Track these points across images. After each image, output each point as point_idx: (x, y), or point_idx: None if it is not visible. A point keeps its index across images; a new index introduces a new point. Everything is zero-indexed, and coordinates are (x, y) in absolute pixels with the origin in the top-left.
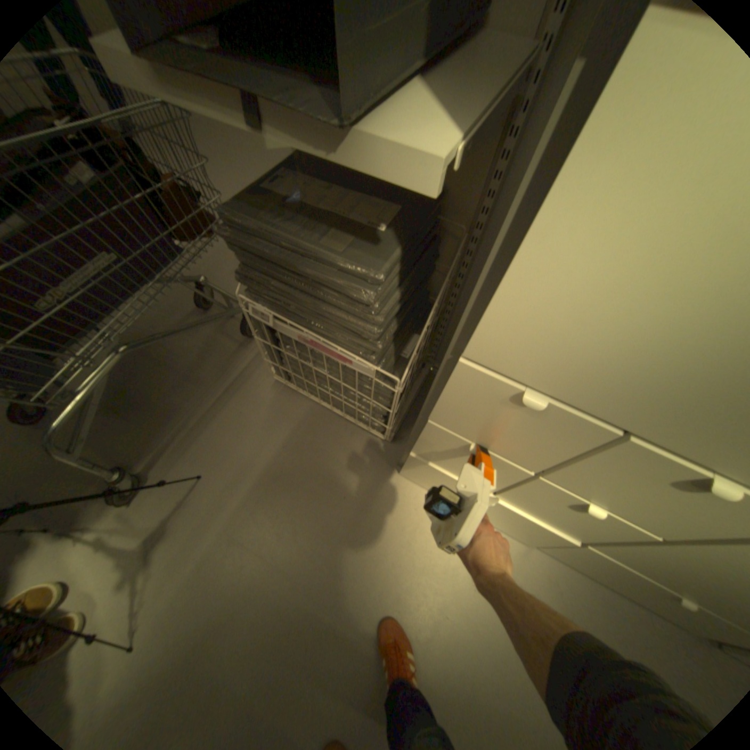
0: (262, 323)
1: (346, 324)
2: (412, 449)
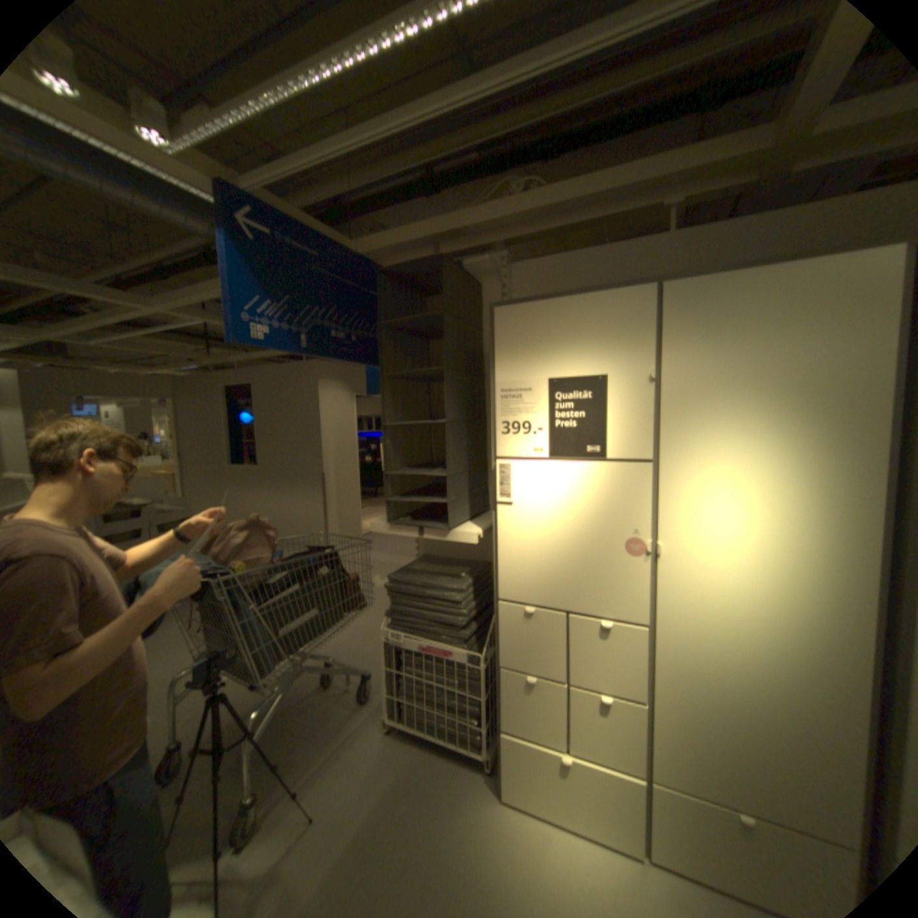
0: (391, 651)
1: (448, 621)
2: (501, 733)
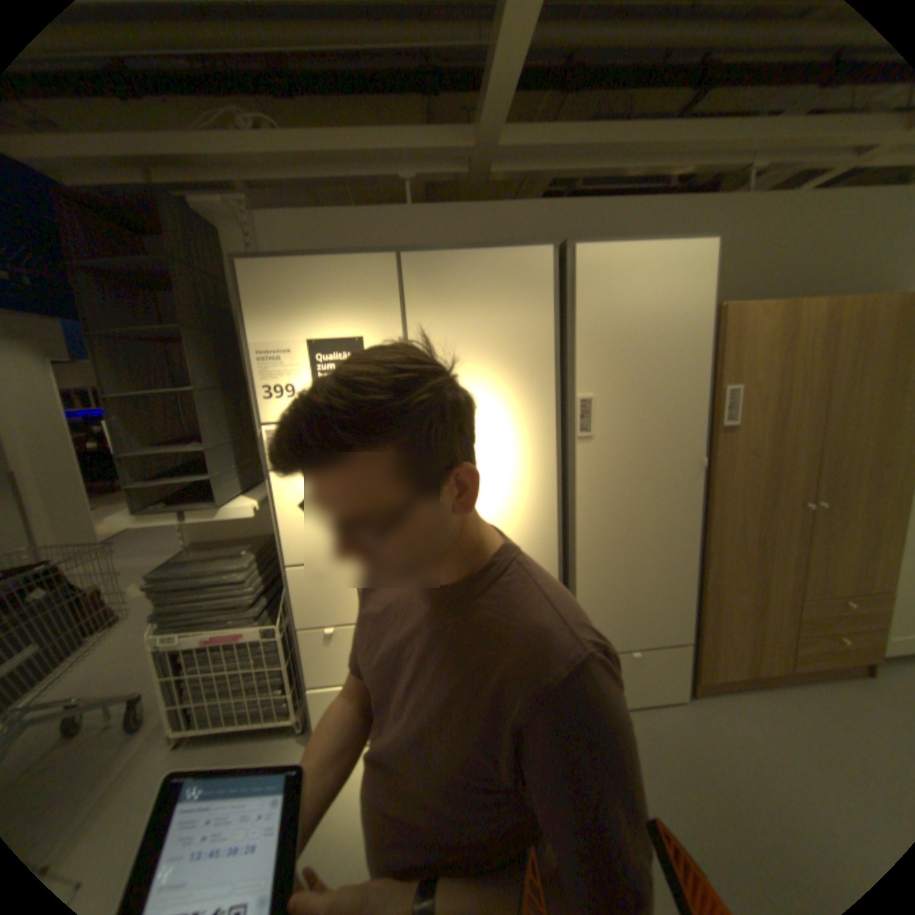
0: (164, 659)
1: (232, 604)
2: (306, 690)
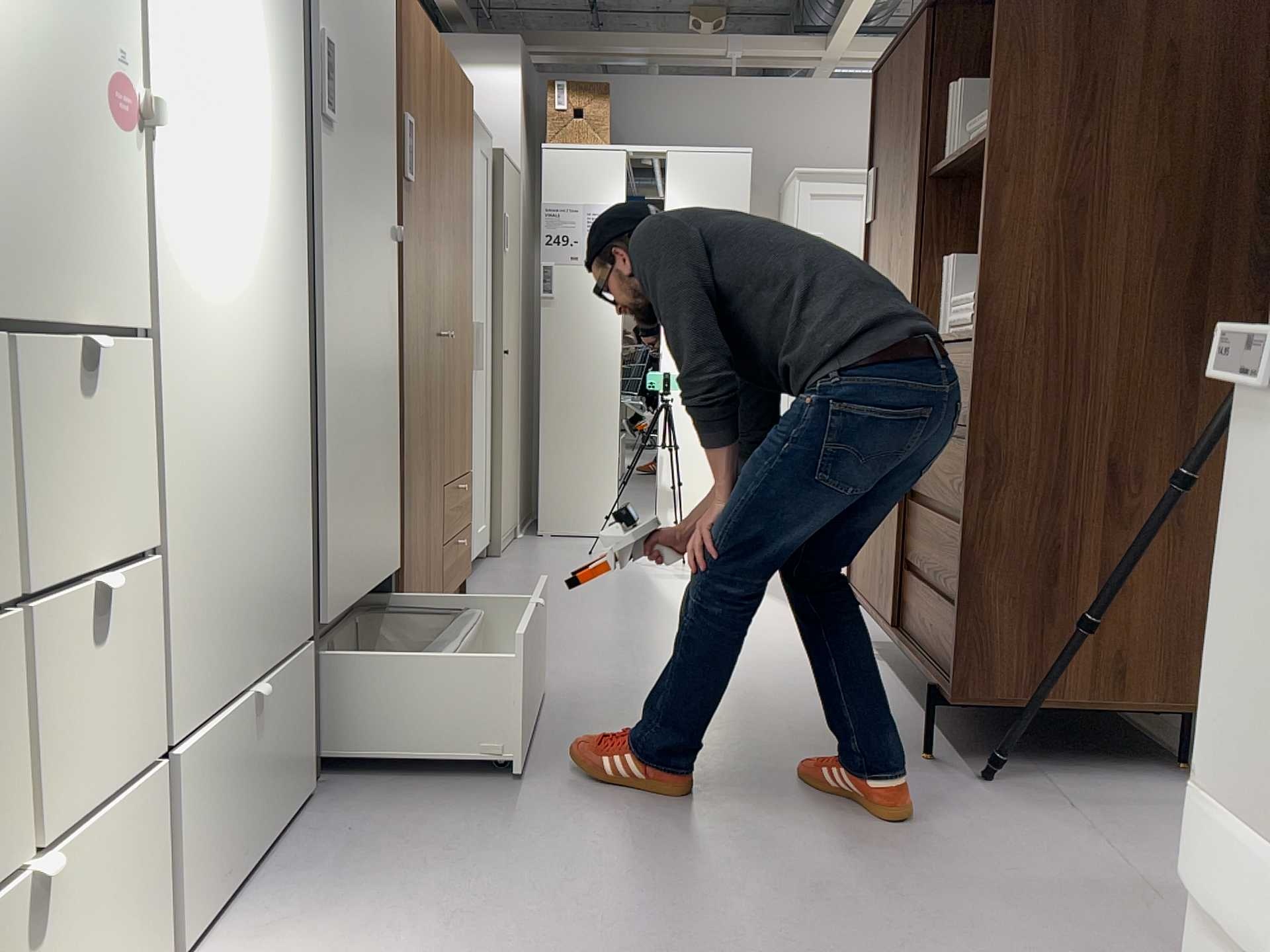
0: None
1: None
2: None
